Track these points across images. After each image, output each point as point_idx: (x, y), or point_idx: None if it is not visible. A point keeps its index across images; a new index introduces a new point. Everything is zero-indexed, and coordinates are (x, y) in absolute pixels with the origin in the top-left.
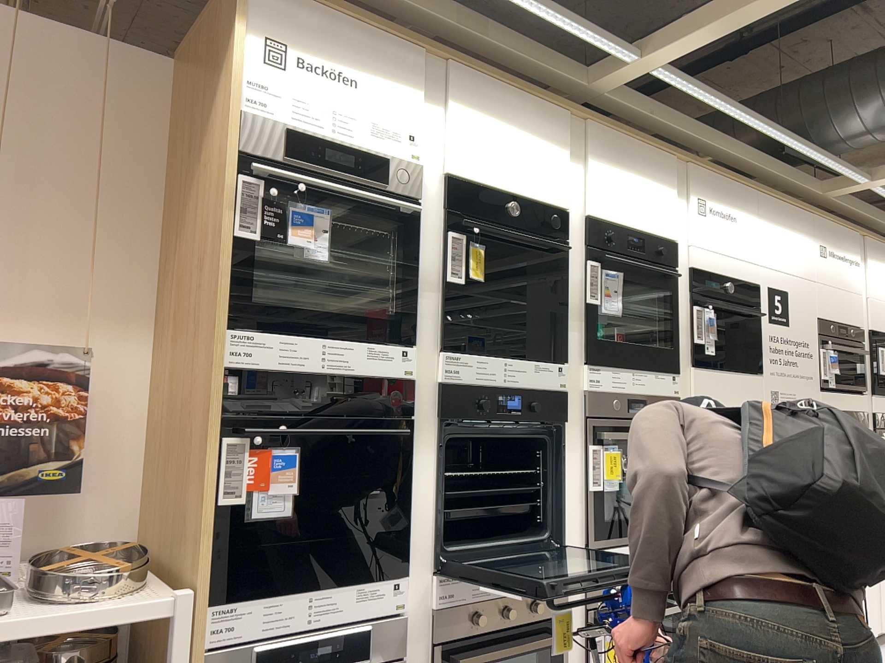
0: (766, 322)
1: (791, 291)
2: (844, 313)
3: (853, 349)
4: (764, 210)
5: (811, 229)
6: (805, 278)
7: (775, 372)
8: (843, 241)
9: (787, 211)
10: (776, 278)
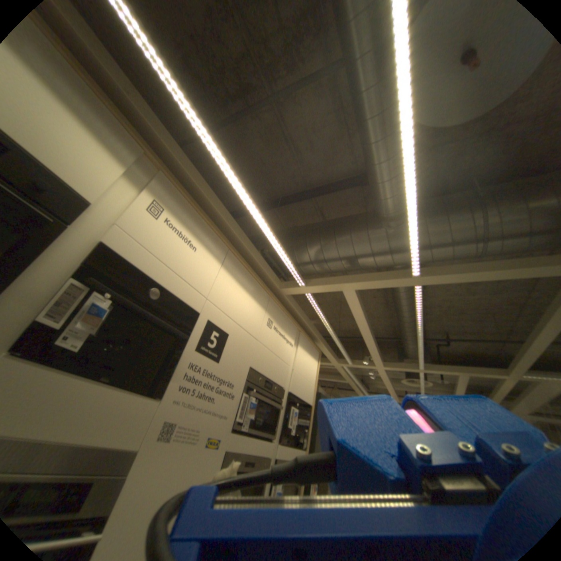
0: (192, 349)
1: (234, 336)
2: (274, 373)
3: (274, 403)
4: (231, 266)
5: (267, 304)
6: (250, 333)
7: (182, 402)
8: (287, 326)
9: (252, 281)
10: (222, 319)
